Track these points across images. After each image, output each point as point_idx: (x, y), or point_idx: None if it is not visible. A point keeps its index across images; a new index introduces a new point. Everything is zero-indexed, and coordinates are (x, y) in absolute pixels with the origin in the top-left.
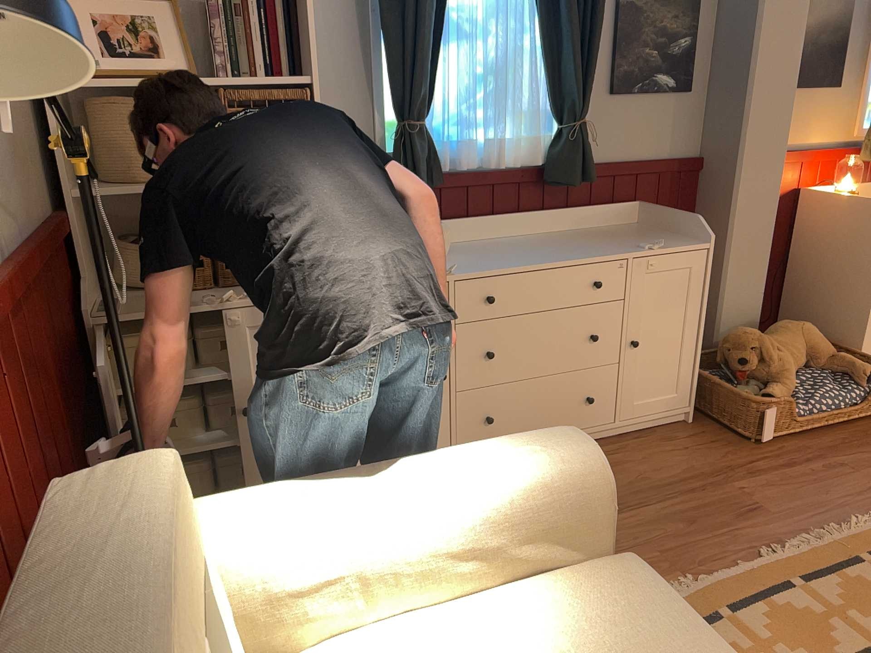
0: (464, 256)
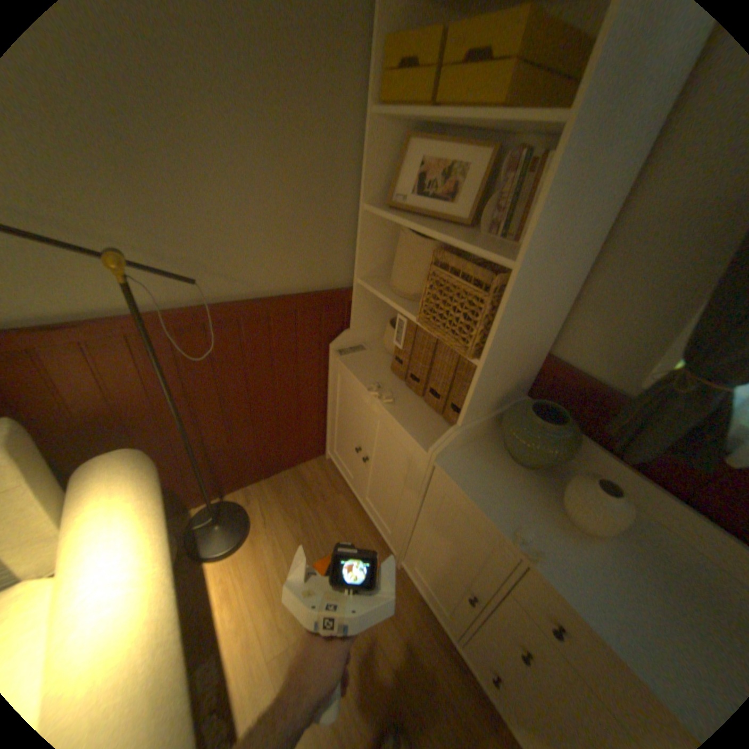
0: (628, 563)
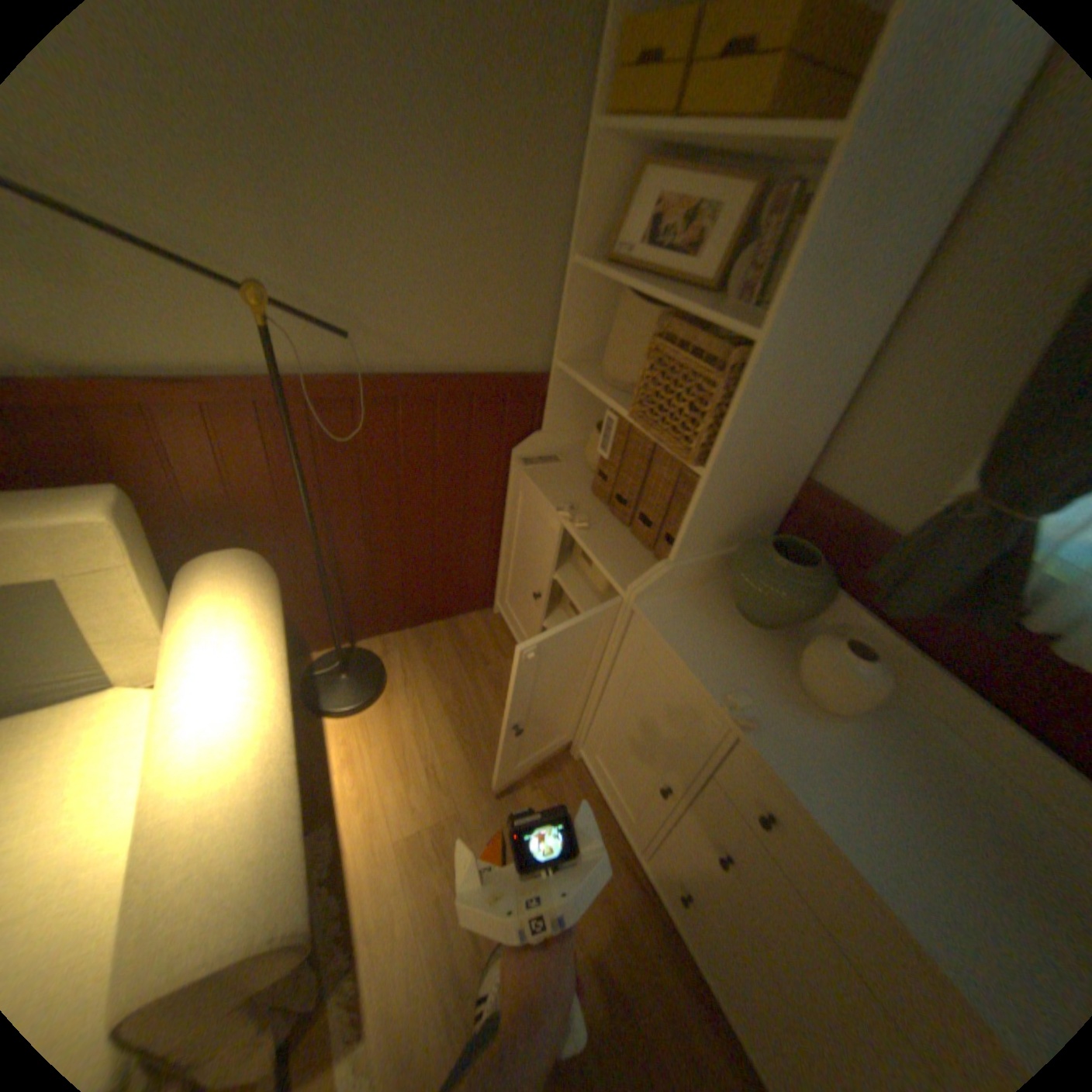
0: (873, 749)
